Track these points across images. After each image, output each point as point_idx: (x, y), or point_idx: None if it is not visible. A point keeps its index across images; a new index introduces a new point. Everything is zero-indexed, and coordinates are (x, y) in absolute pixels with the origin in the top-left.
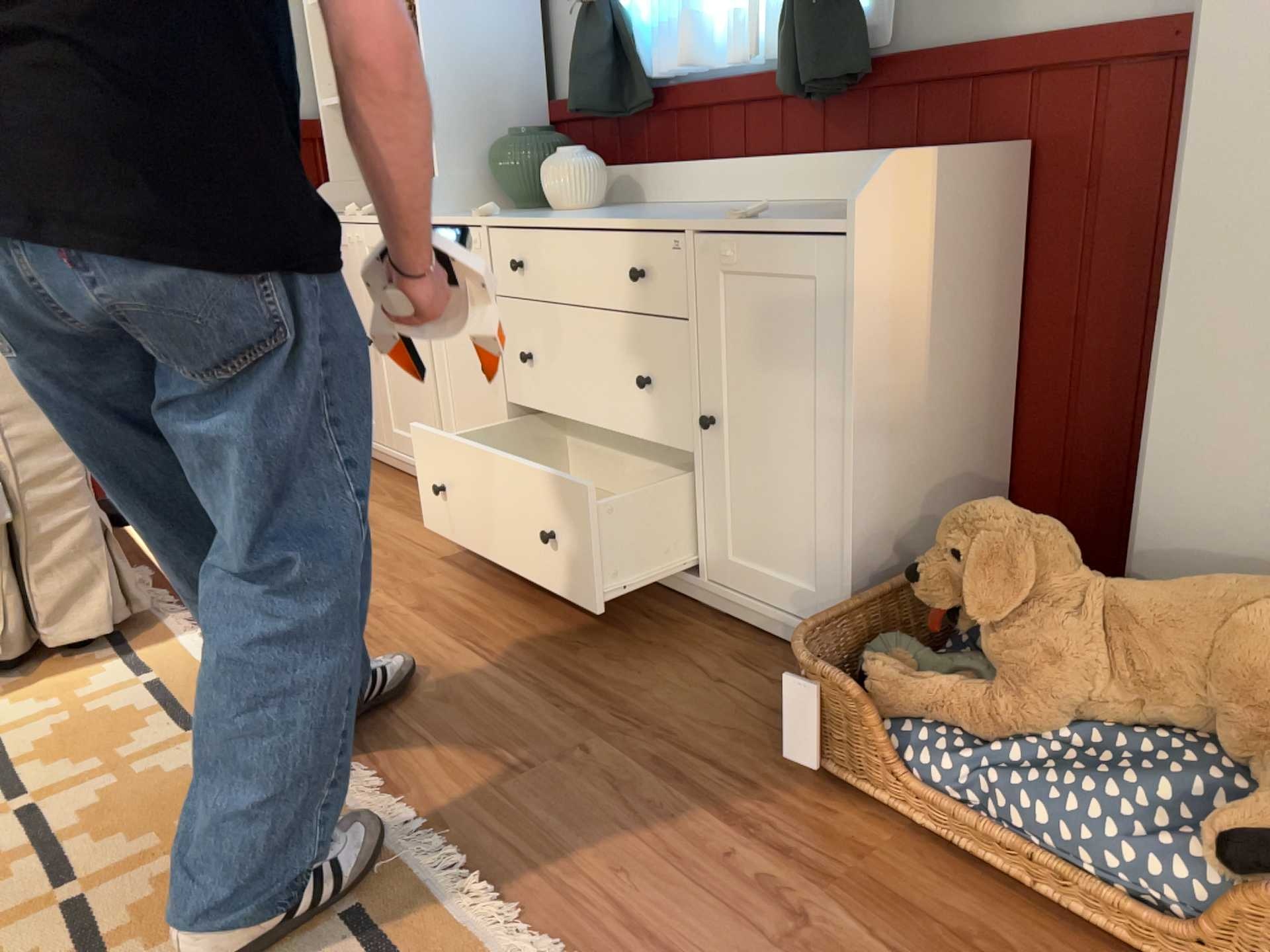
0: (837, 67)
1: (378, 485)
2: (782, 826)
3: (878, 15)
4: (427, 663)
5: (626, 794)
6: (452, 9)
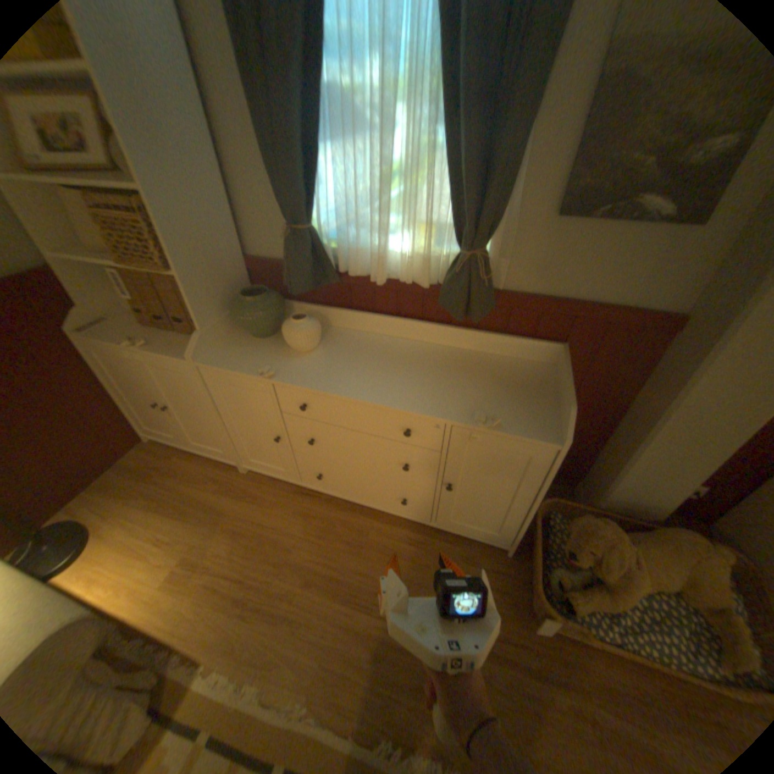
0: (490, 307)
1: (195, 472)
2: (554, 668)
3: (499, 270)
4: (346, 631)
5: (495, 683)
6: (181, 215)
